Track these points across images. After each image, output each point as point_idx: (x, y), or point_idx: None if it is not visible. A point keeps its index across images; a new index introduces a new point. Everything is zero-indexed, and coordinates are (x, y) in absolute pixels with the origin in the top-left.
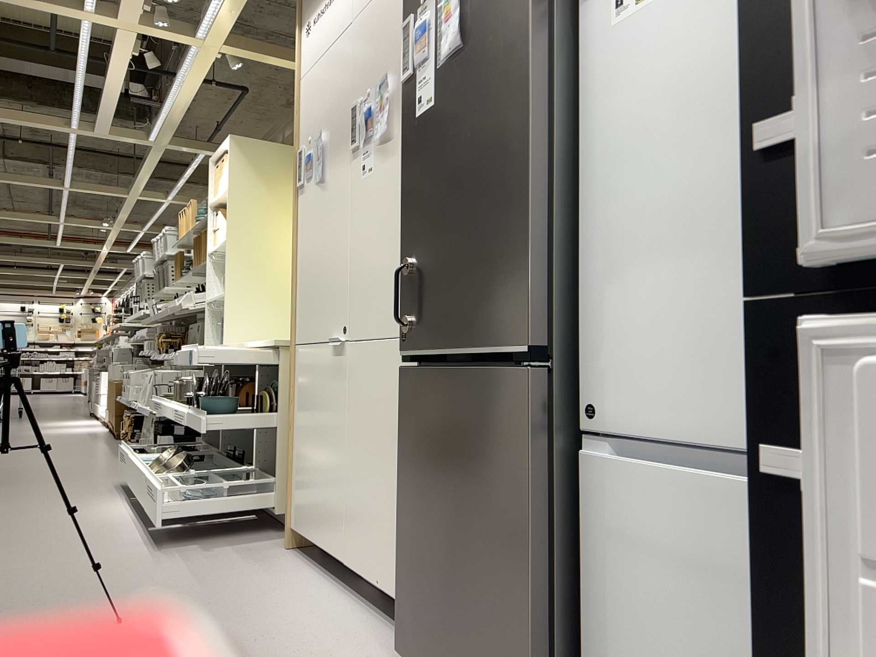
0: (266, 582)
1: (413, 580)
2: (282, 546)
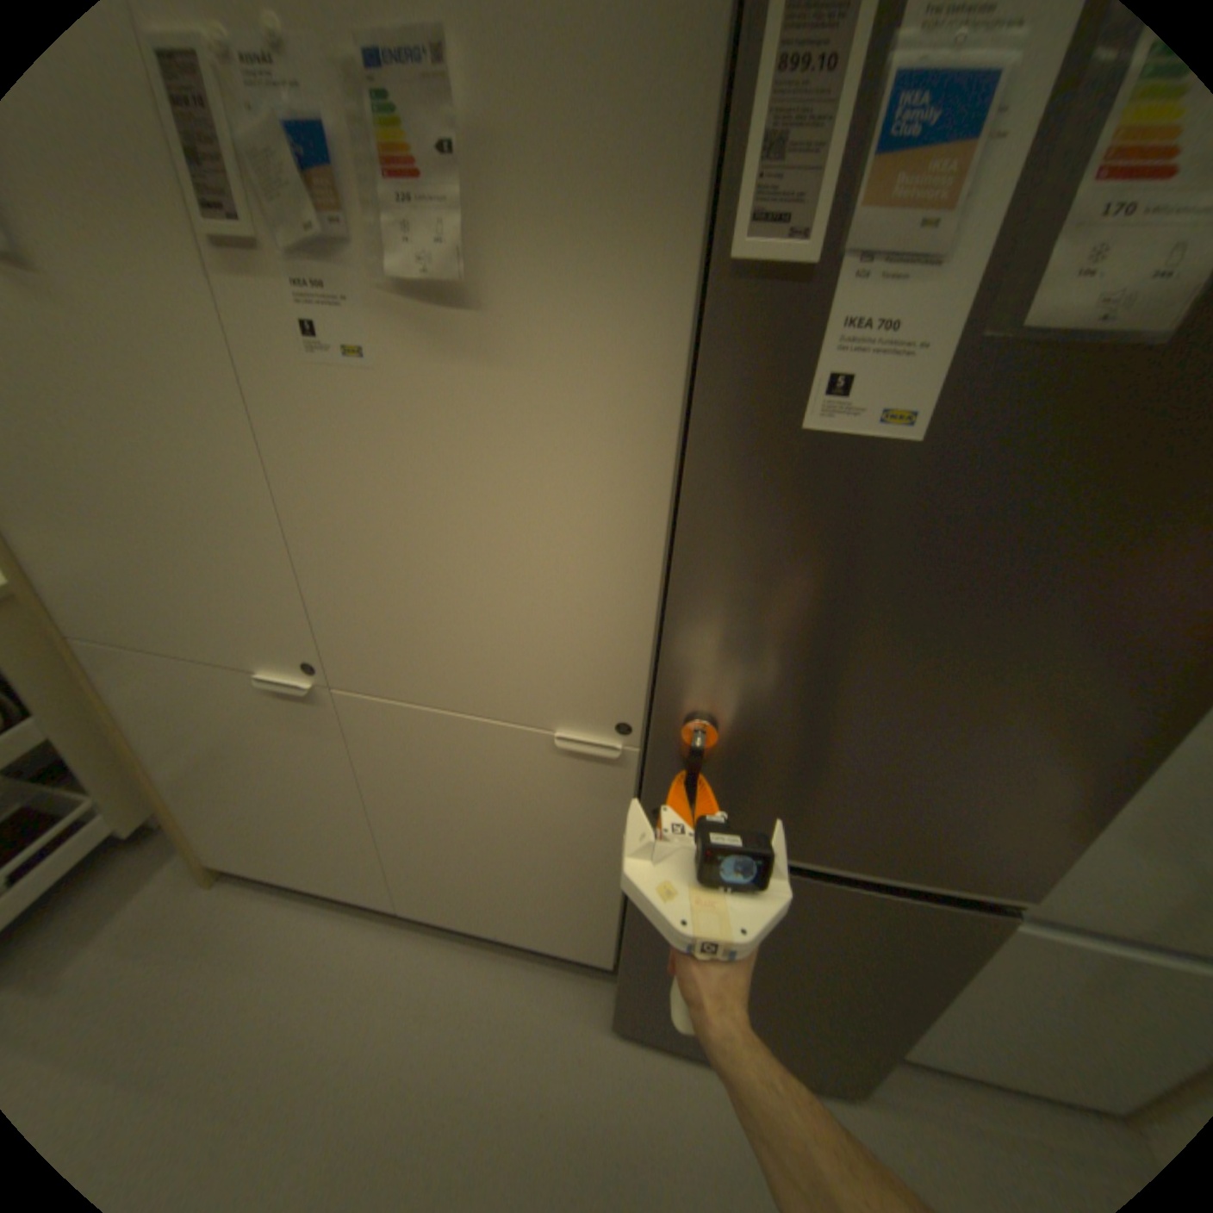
0: (270, 996)
1: (649, 990)
2: (191, 884)
